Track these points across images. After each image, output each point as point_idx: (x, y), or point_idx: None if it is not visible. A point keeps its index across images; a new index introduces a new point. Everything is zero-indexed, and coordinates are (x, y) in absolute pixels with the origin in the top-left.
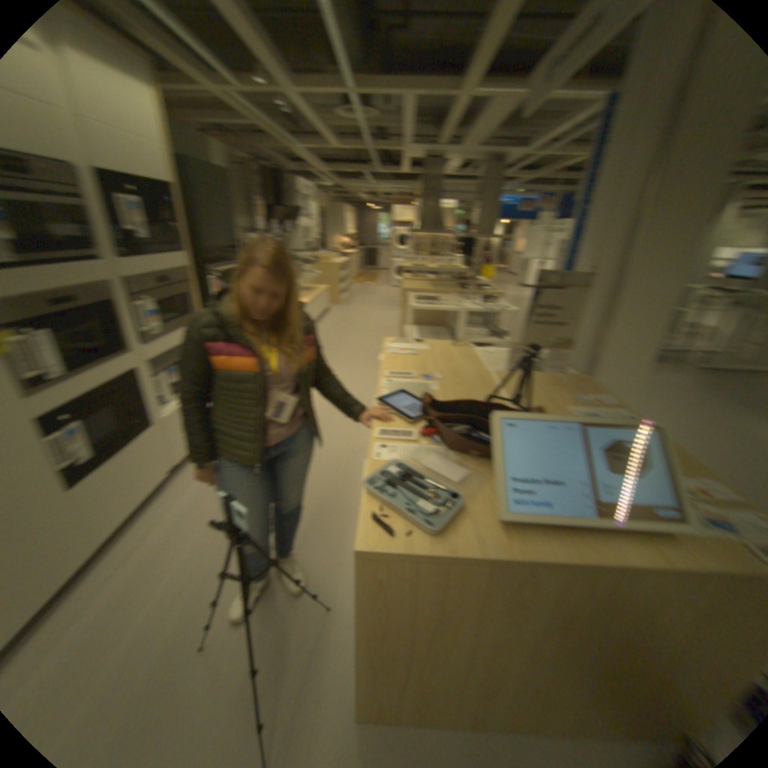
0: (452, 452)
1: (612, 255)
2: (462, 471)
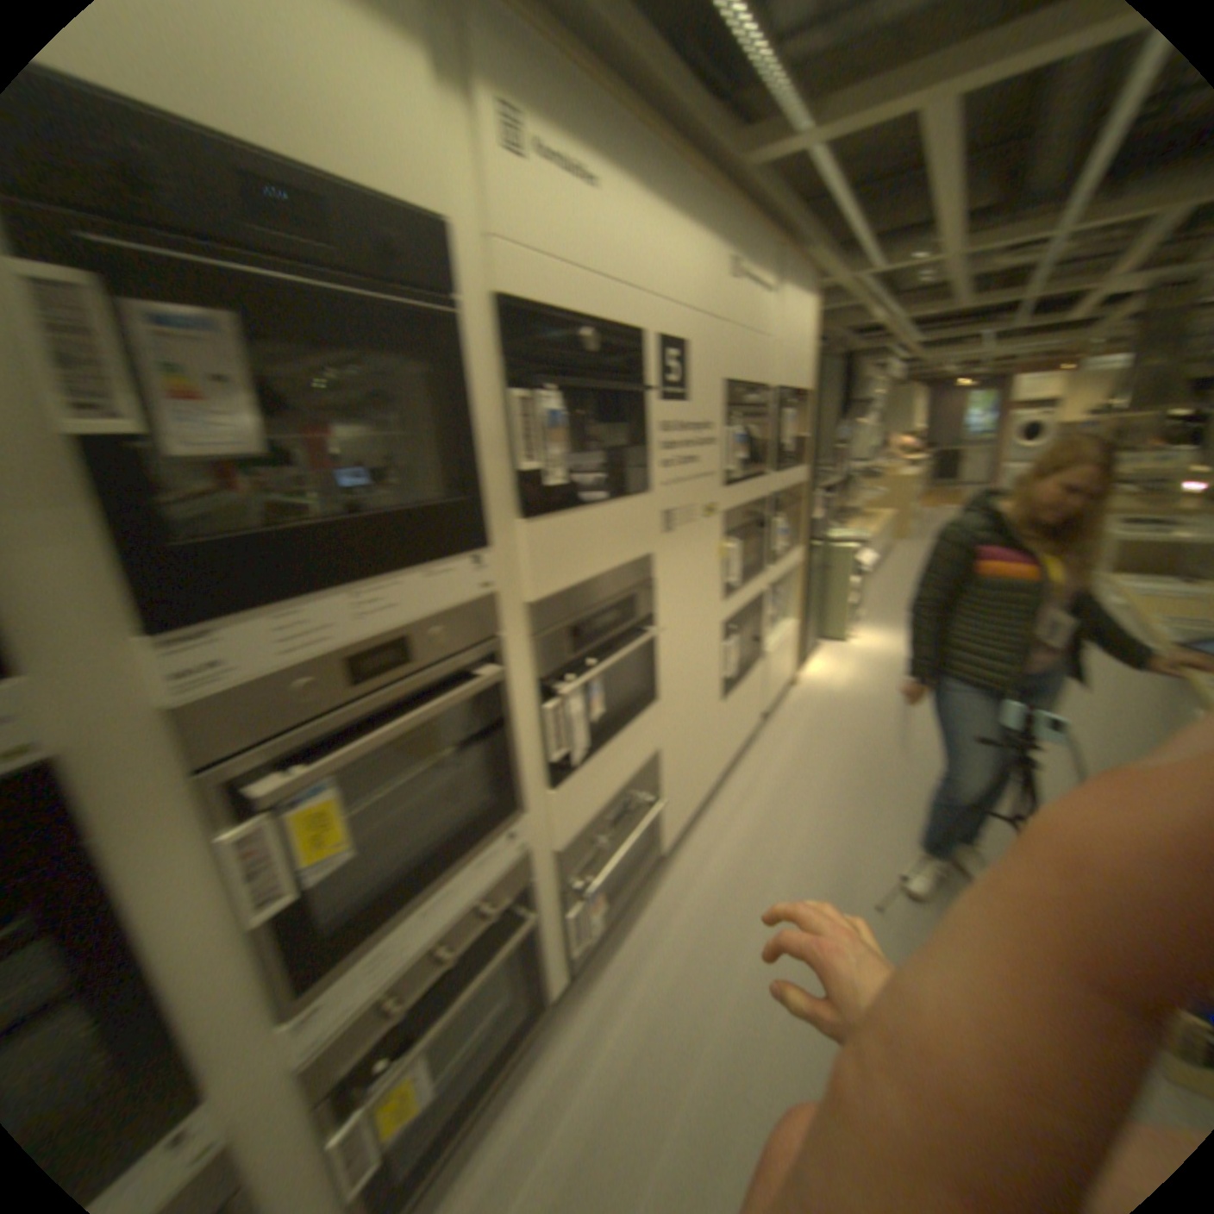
0: None
1: None
2: None
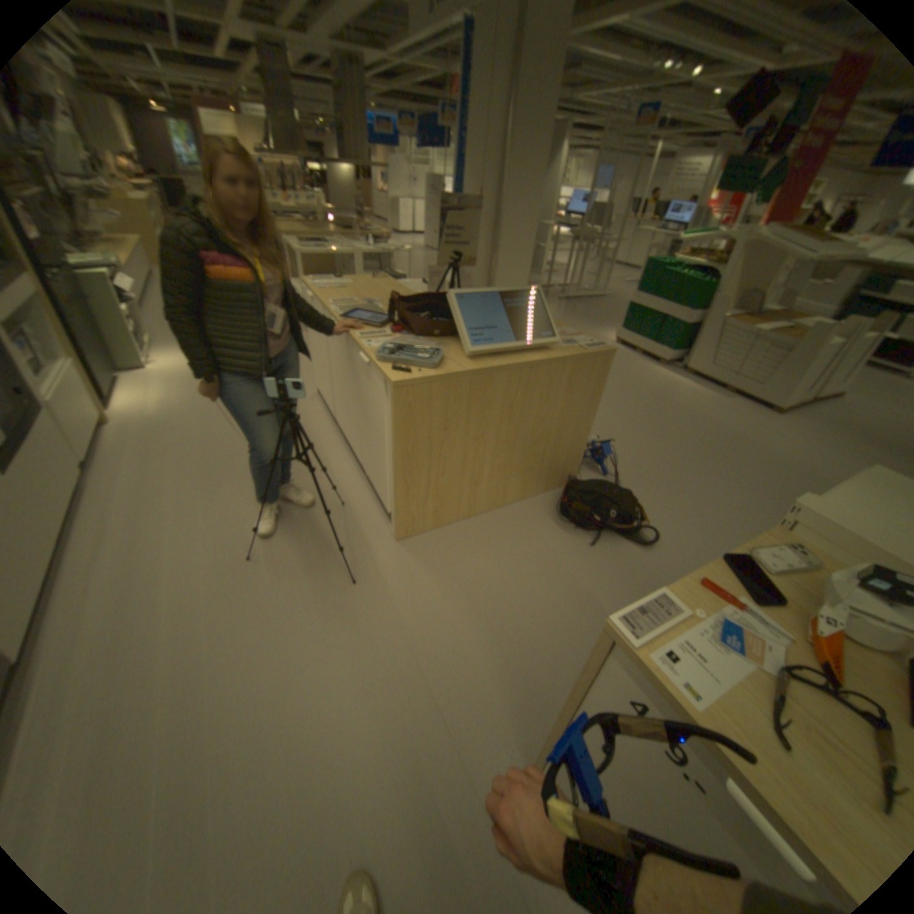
0: (420, 341)
1: (493, 185)
2: (432, 348)
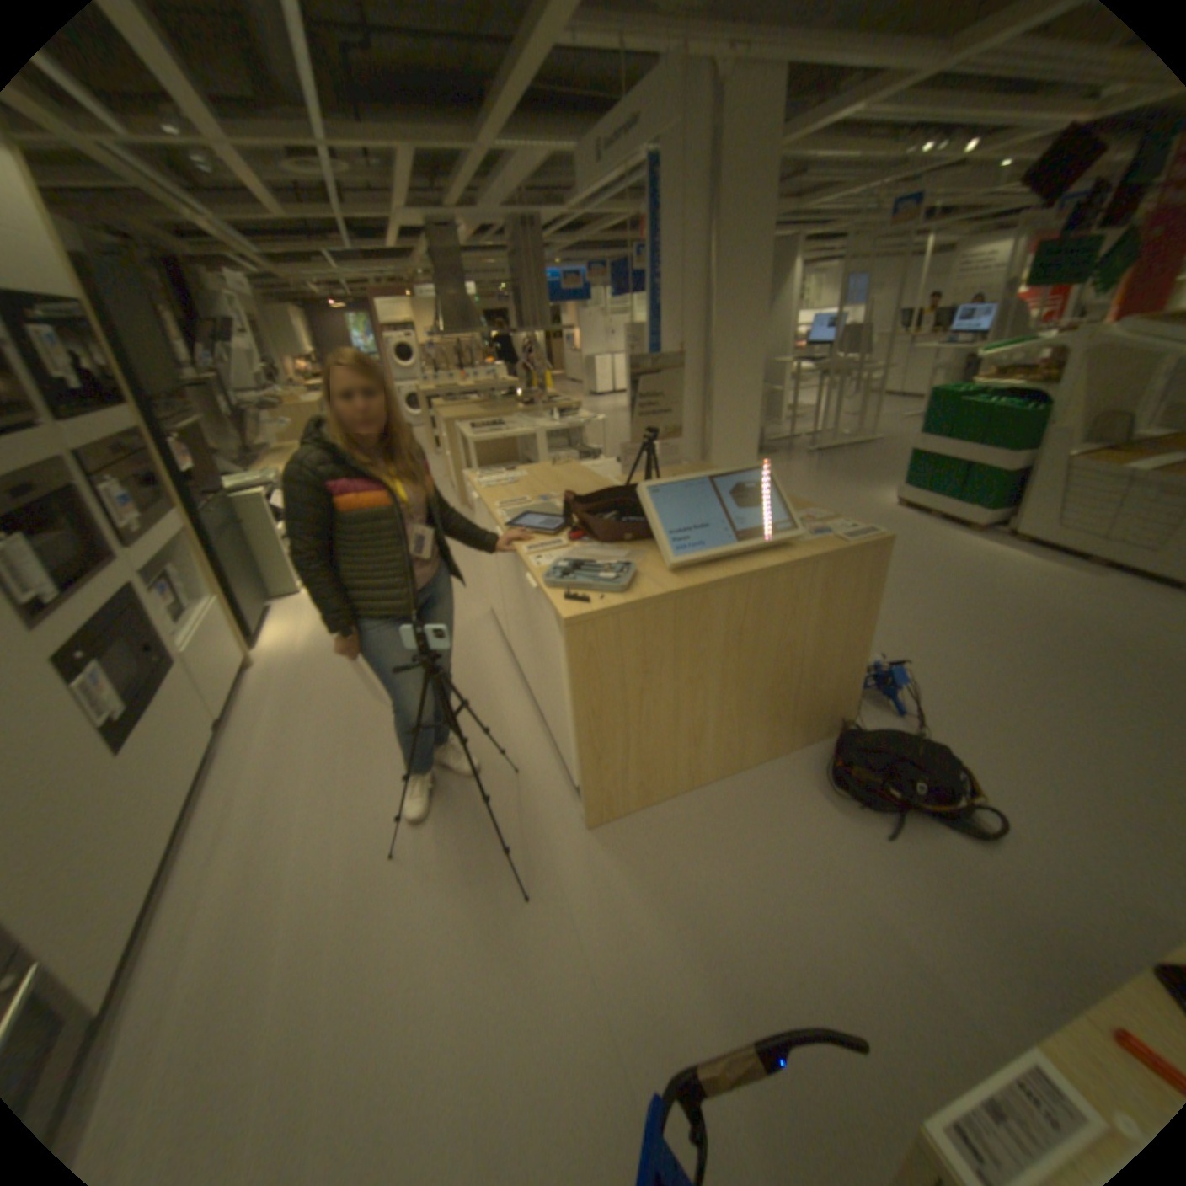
0: (607, 548)
1: (697, 334)
2: (623, 557)
